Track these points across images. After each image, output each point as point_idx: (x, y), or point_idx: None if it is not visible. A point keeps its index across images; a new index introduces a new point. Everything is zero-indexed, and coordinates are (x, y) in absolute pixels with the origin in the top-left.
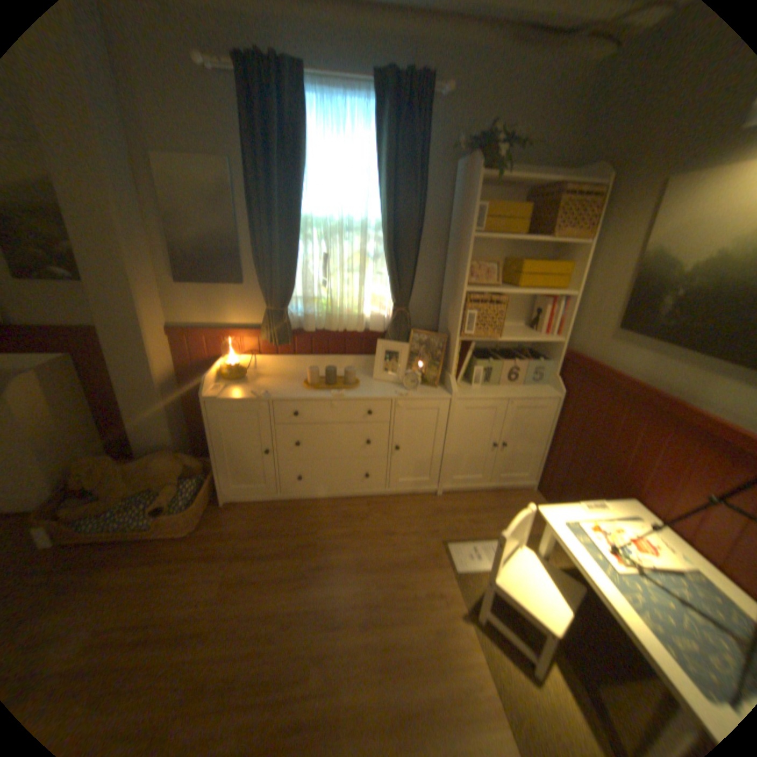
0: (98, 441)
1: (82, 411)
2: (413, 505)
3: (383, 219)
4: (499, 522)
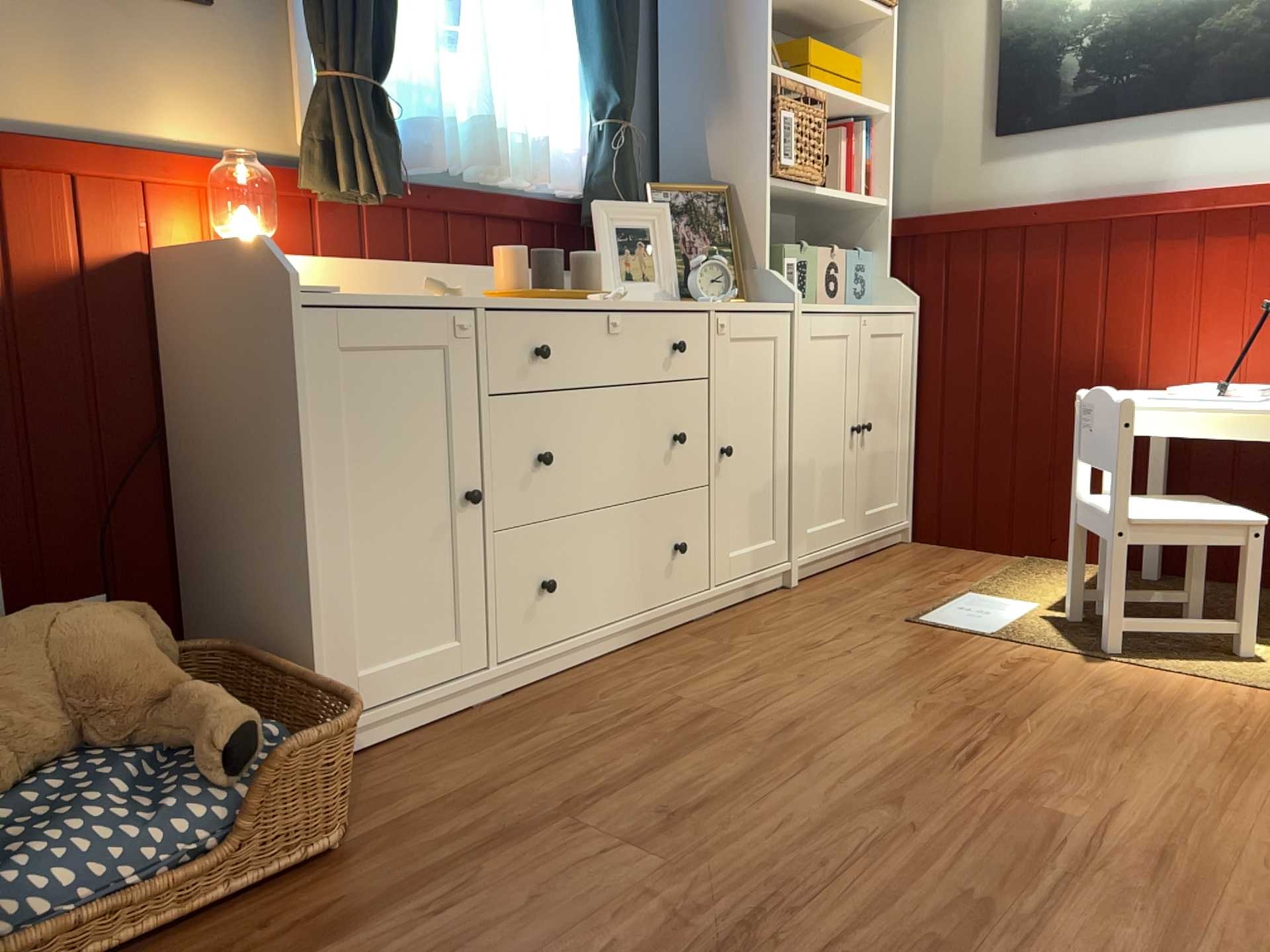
0: None
1: None
2: (772, 606)
3: None
4: (927, 576)
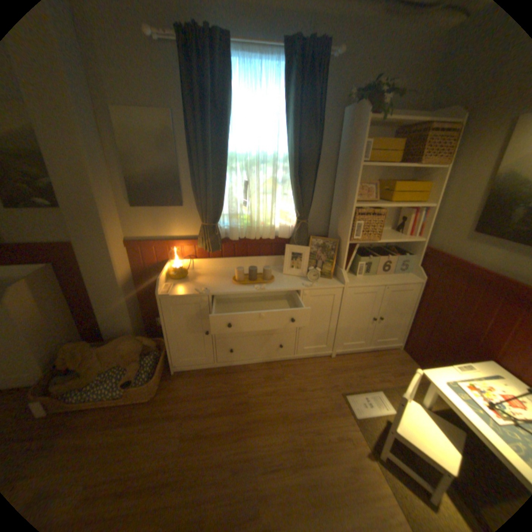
0: (75, 327)
1: (62, 306)
2: (315, 365)
3: (290, 153)
4: (380, 375)
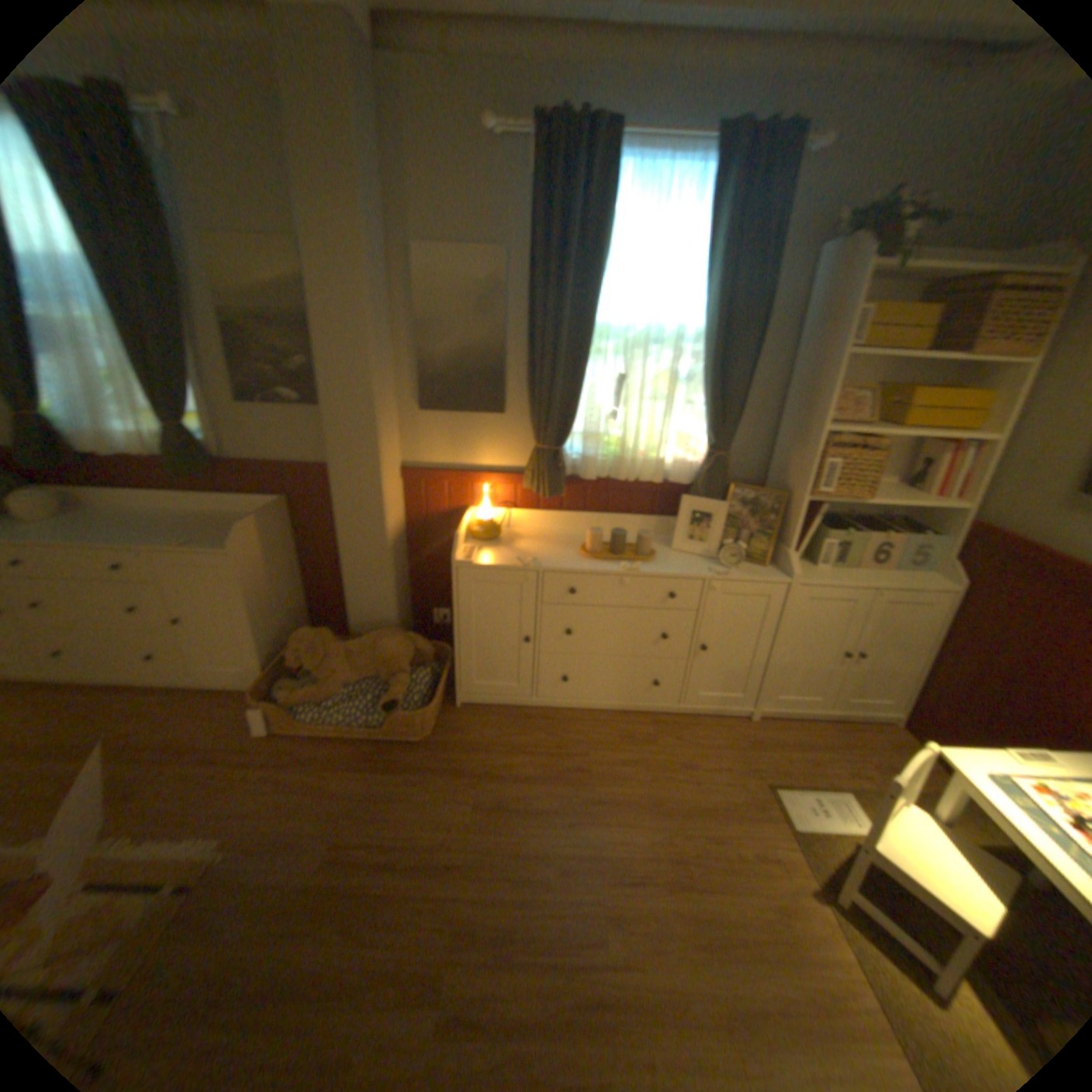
0: (303, 608)
1: (291, 570)
2: (718, 730)
3: (708, 327)
4: (850, 766)
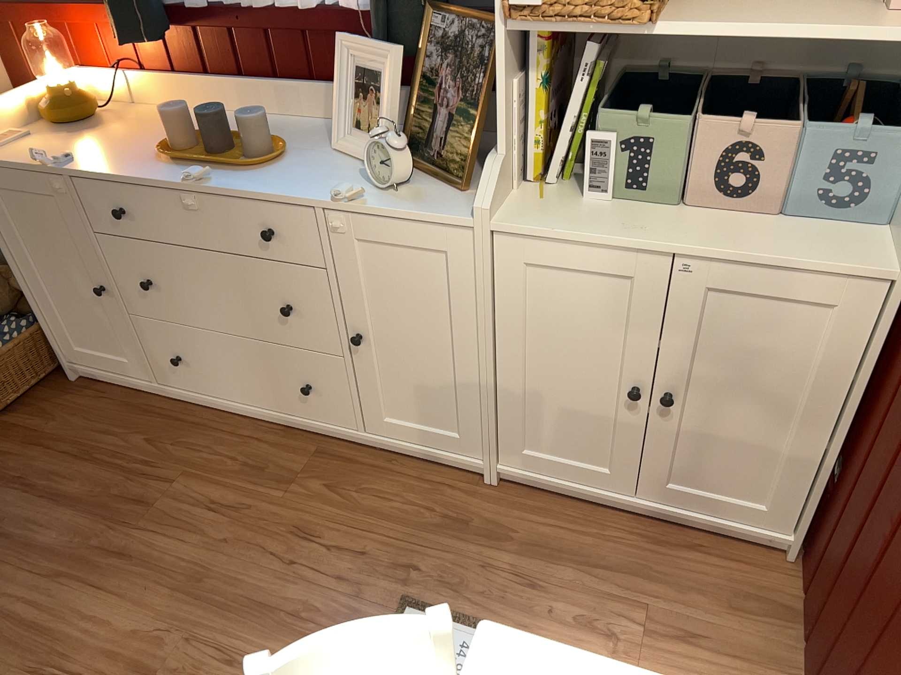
0: None
1: None
2: (416, 483)
3: None
4: (603, 601)
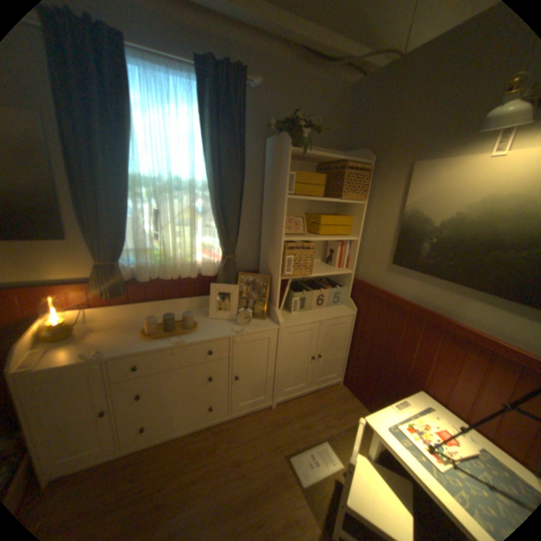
0: None
1: None
2: (253, 423)
3: (208, 180)
4: (323, 421)
